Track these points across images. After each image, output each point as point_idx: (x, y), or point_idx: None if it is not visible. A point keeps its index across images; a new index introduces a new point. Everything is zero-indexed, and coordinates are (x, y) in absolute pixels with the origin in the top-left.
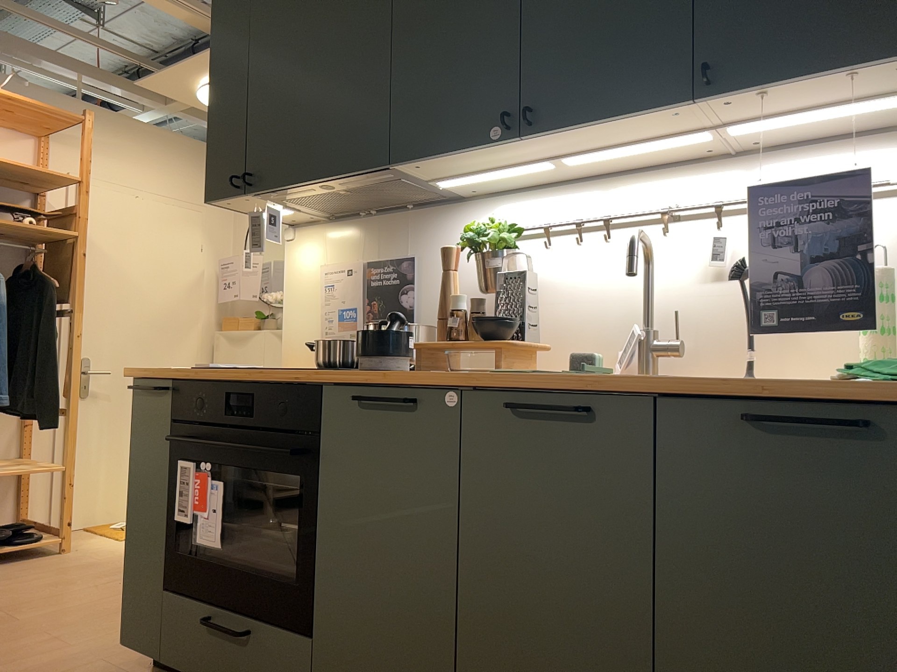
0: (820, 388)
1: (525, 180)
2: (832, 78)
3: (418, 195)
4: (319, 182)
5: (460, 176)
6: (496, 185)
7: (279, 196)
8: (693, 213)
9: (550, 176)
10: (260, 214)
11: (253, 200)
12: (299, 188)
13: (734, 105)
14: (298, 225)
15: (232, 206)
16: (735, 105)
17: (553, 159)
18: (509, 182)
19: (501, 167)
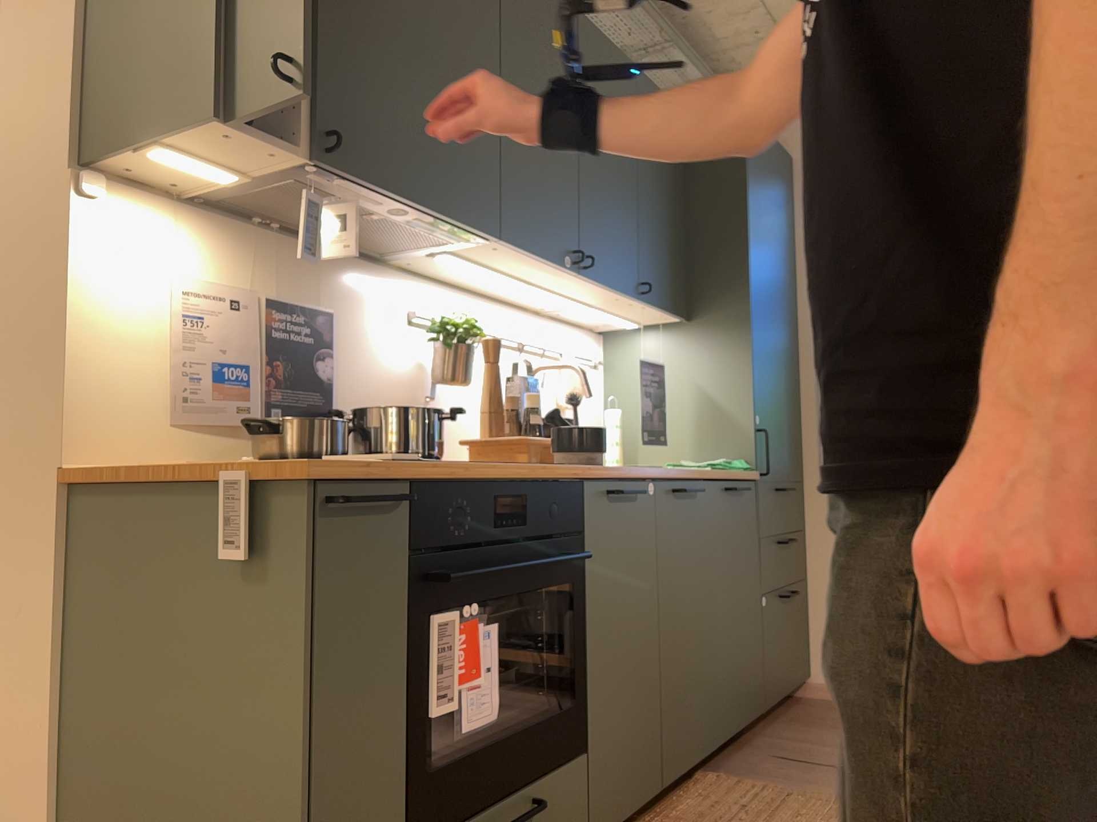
0: (733, 474)
1: (452, 274)
2: (662, 312)
3: (374, 242)
4: (417, 207)
5: (472, 261)
6: (430, 266)
7: (331, 182)
8: (529, 347)
9: (471, 280)
10: (319, 199)
11: (276, 158)
12: (385, 196)
13: (631, 304)
14: (103, 172)
15: (218, 138)
16: (632, 304)
17: (531, 282)
18: (442, 270)
19: (502, 271)
